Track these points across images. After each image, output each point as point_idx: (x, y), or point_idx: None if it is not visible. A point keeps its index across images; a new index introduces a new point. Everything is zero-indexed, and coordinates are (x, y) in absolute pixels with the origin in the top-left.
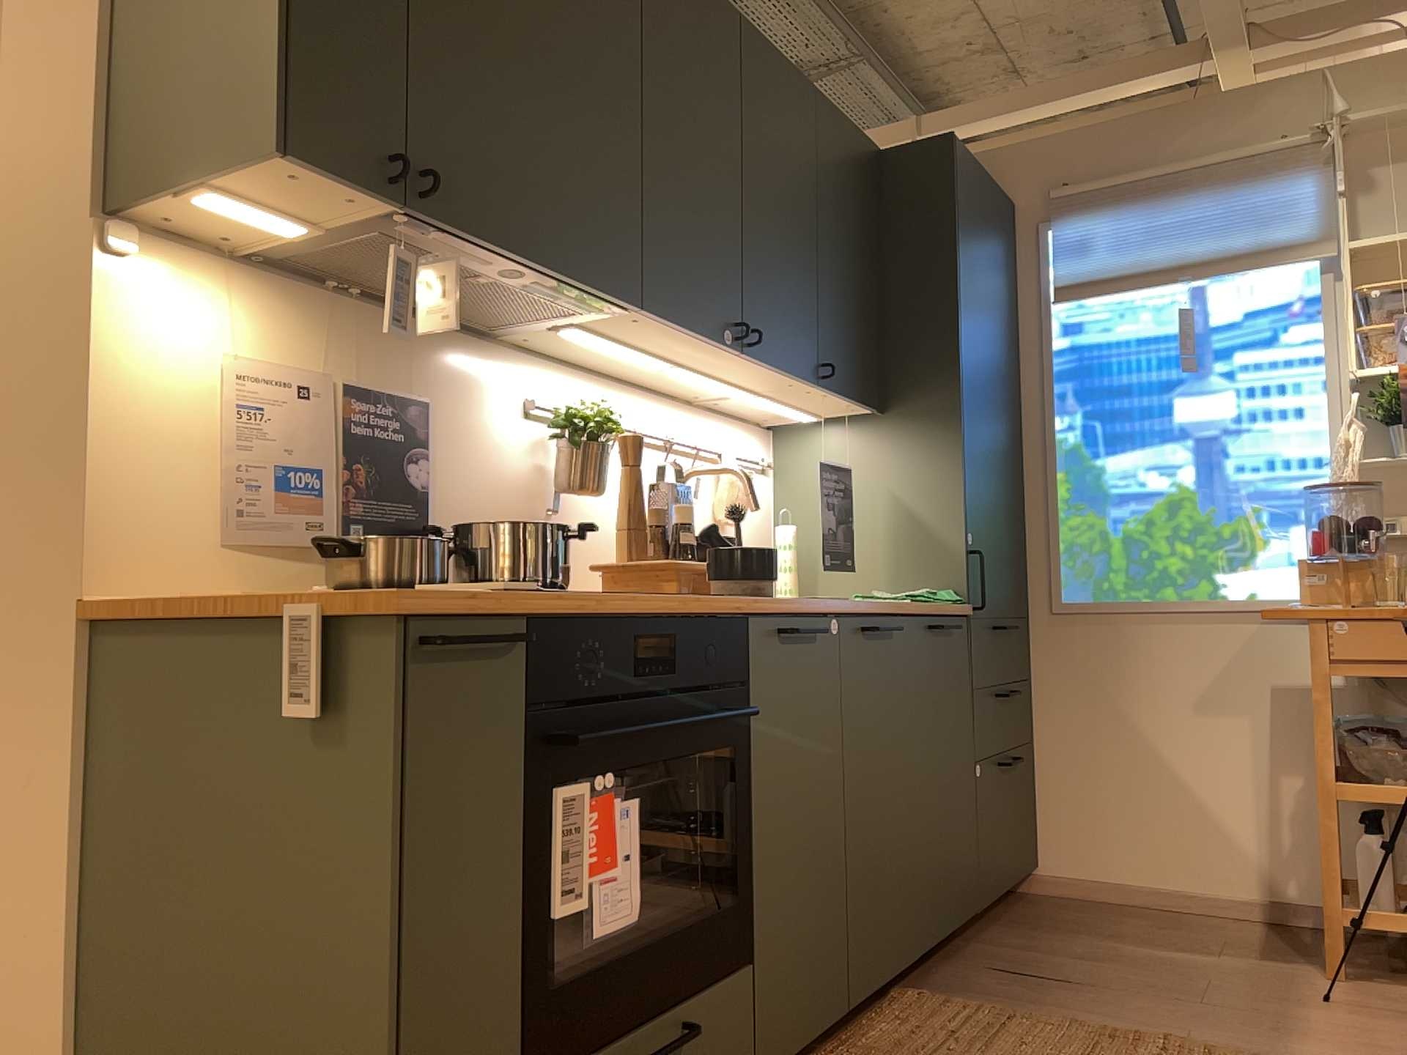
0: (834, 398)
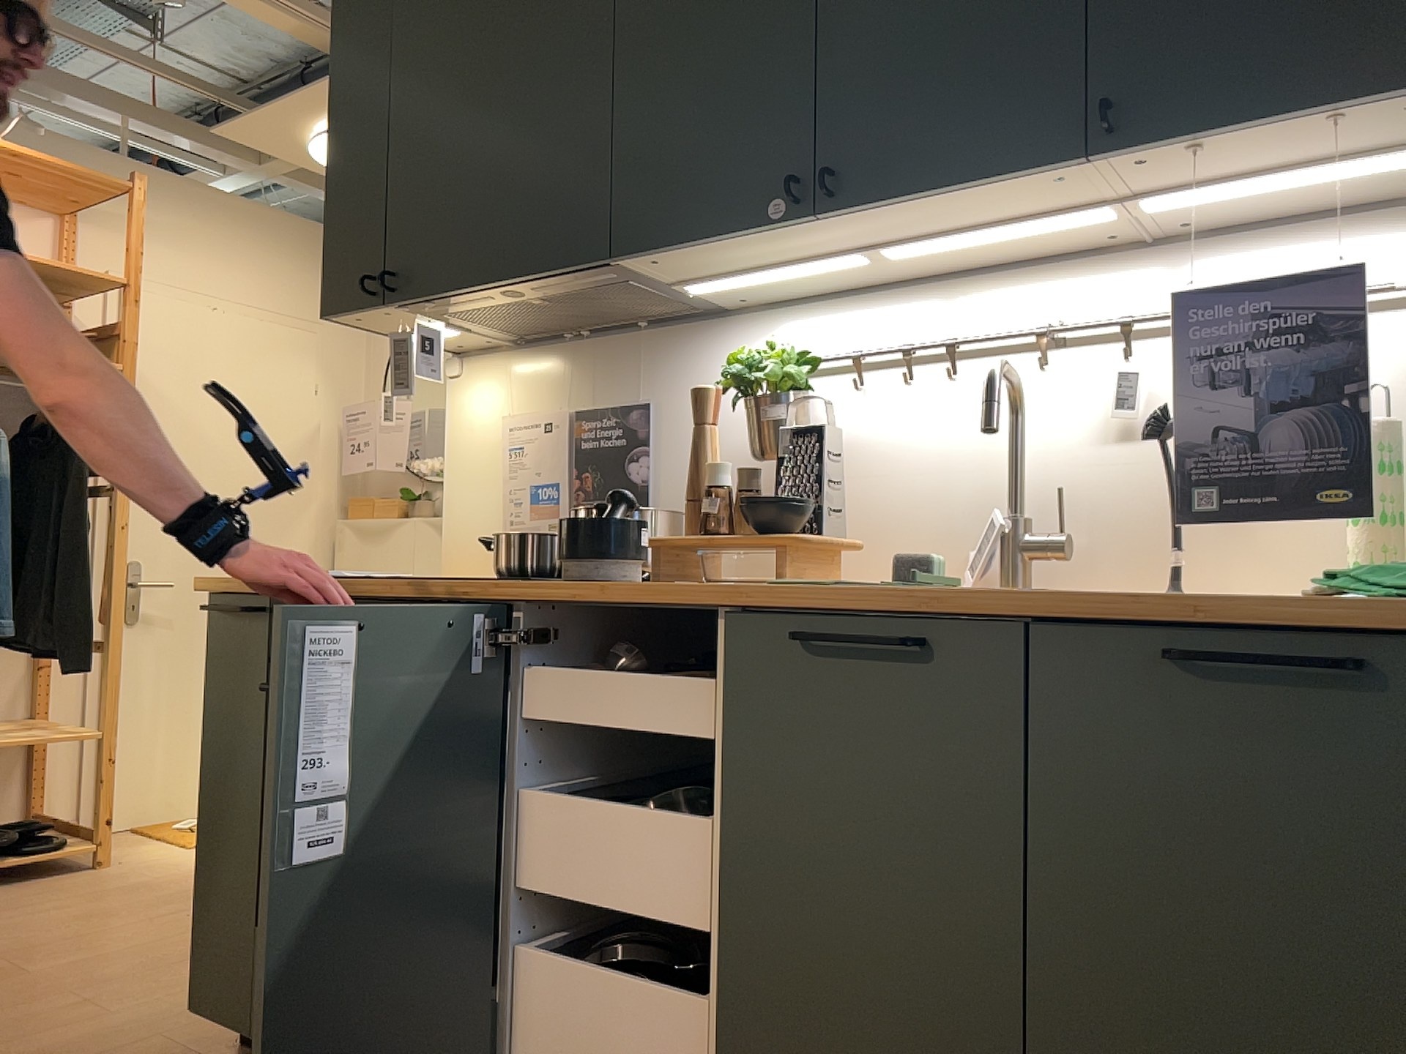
0: (1252, 138)
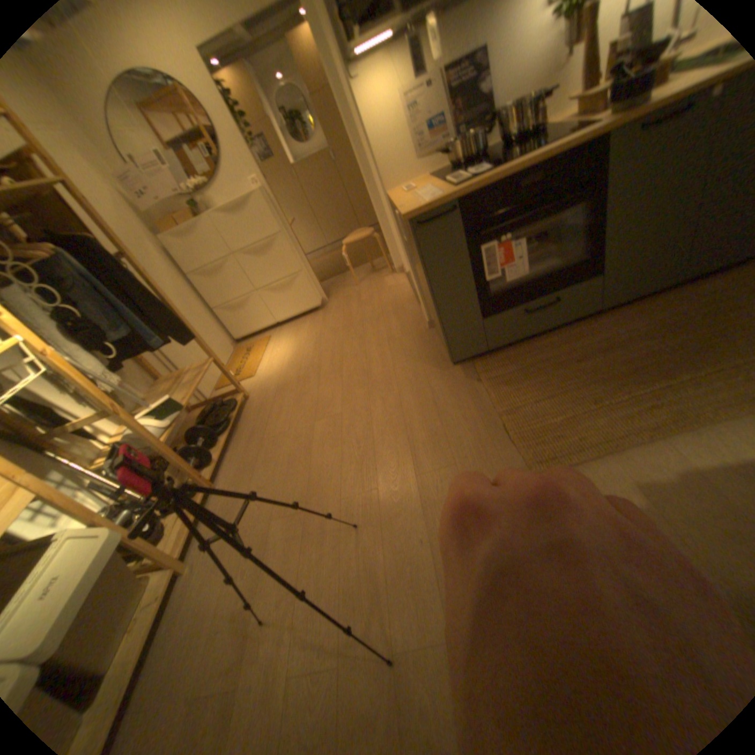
0: None
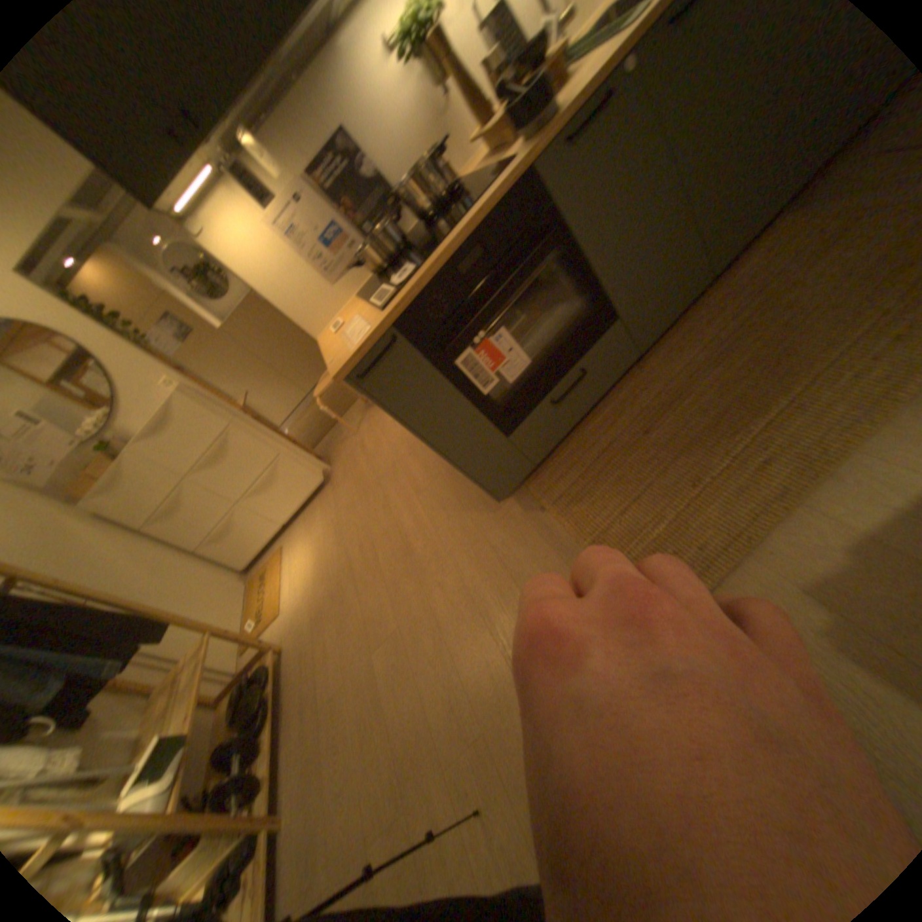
0: None
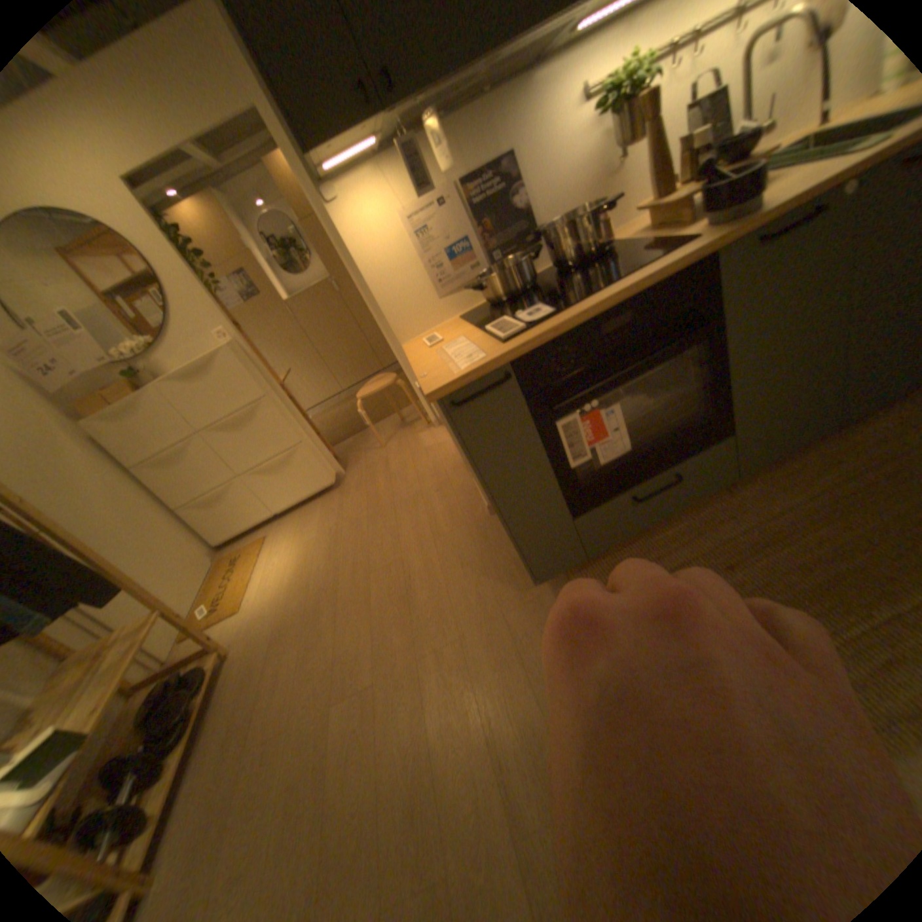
0: None
